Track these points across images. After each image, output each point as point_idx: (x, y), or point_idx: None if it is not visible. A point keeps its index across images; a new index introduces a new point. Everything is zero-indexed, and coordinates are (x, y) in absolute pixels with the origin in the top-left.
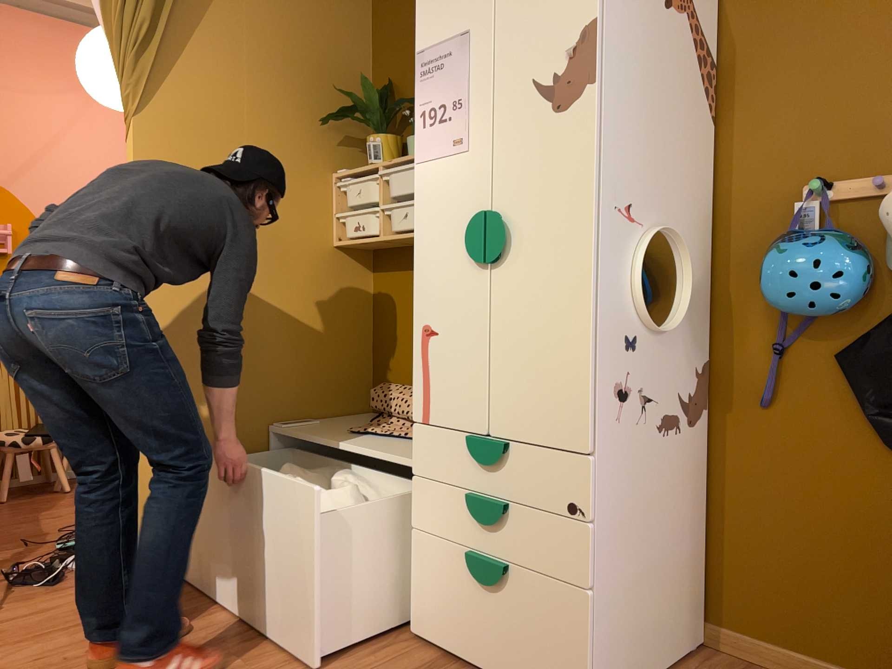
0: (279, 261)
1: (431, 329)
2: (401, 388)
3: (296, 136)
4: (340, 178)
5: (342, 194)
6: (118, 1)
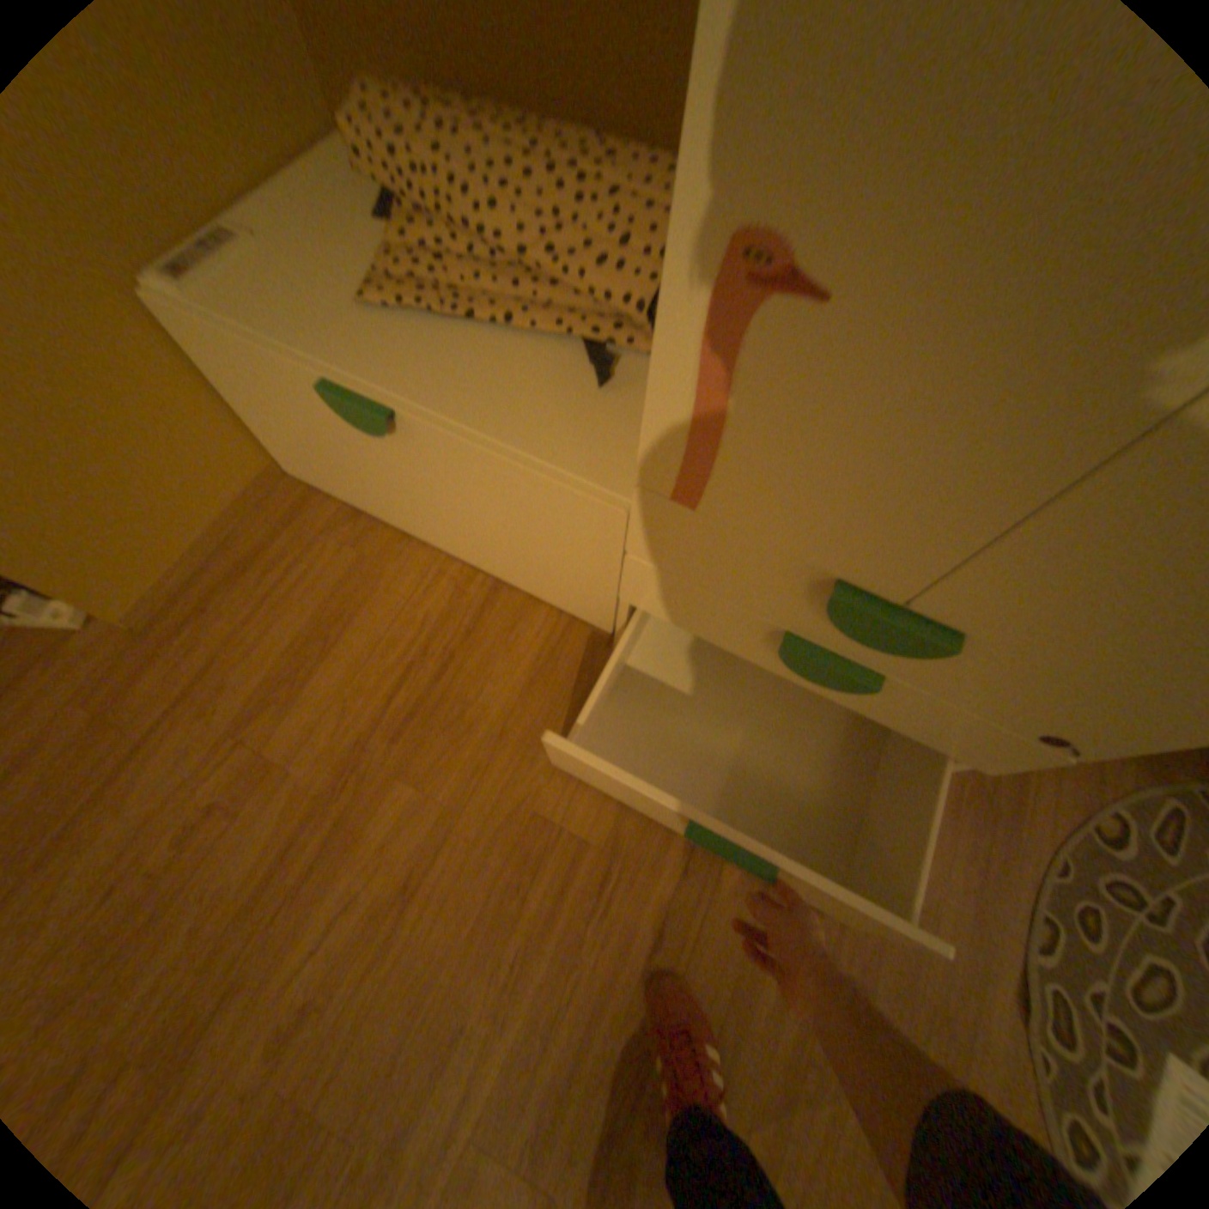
0: None
1: (797, 260)
2: (428, 119)
3: None
4: None
5: None
6: None
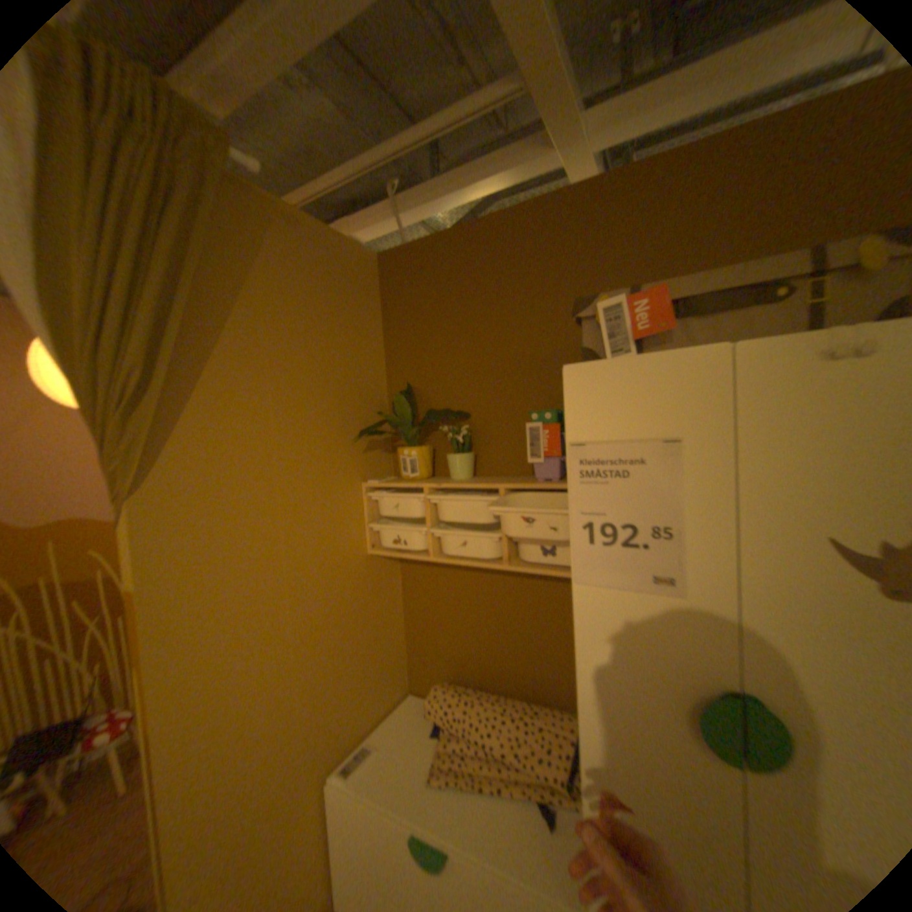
0: (322, 594)
1: (619, 800)
2: (461, 701)
3: (326, 456)
4: (373, 488)
5: (372, 500)
6: (82, 340)
